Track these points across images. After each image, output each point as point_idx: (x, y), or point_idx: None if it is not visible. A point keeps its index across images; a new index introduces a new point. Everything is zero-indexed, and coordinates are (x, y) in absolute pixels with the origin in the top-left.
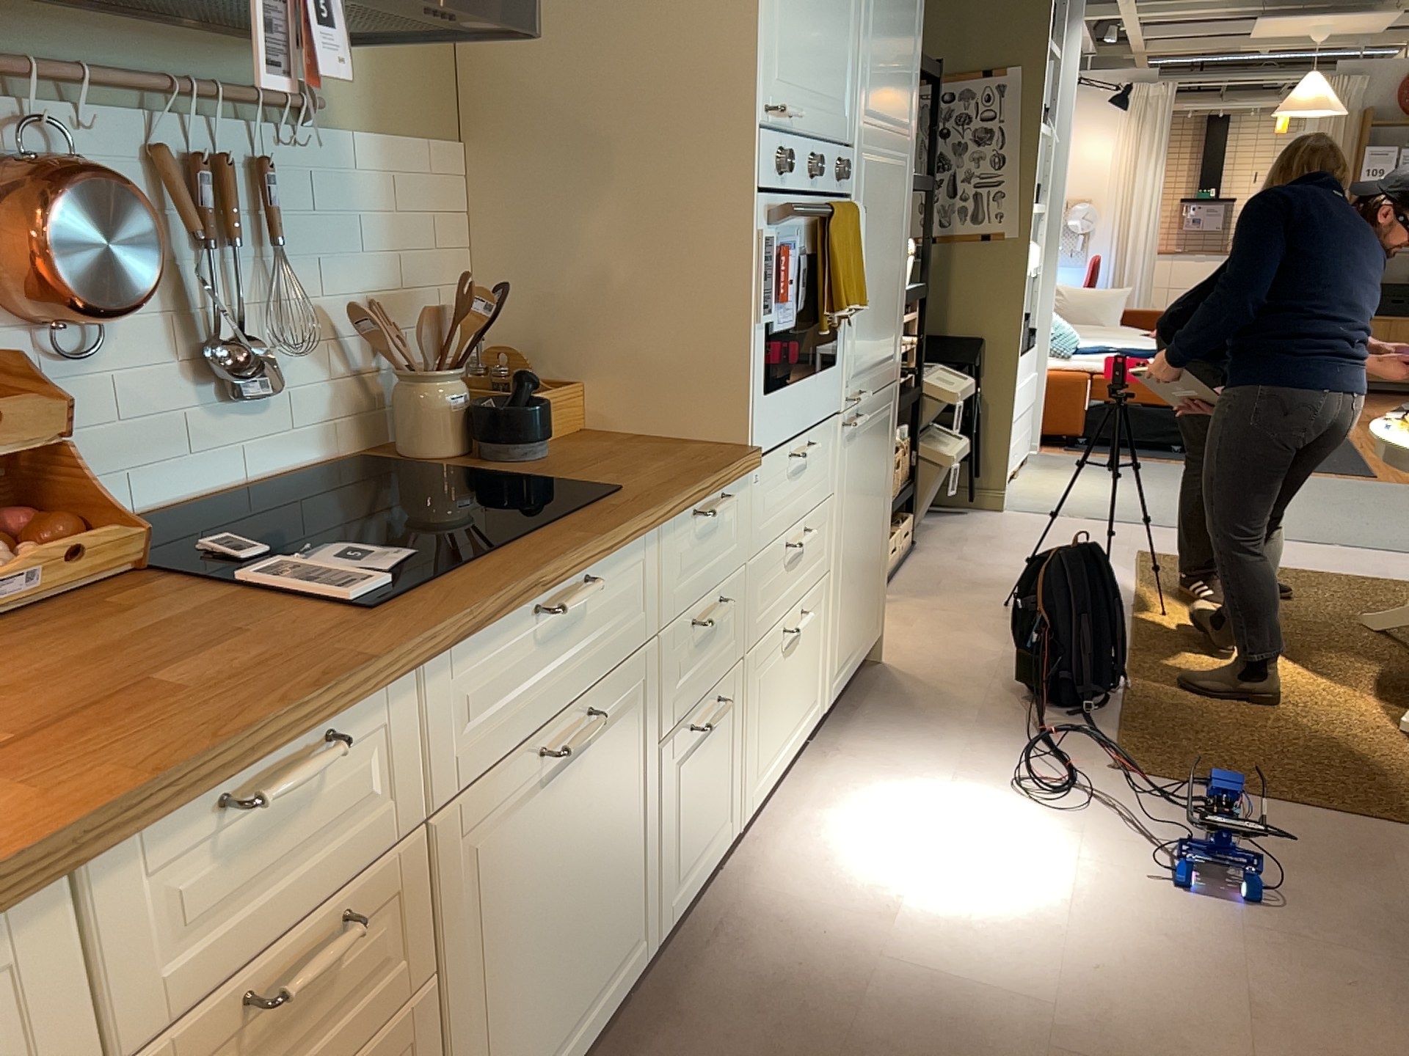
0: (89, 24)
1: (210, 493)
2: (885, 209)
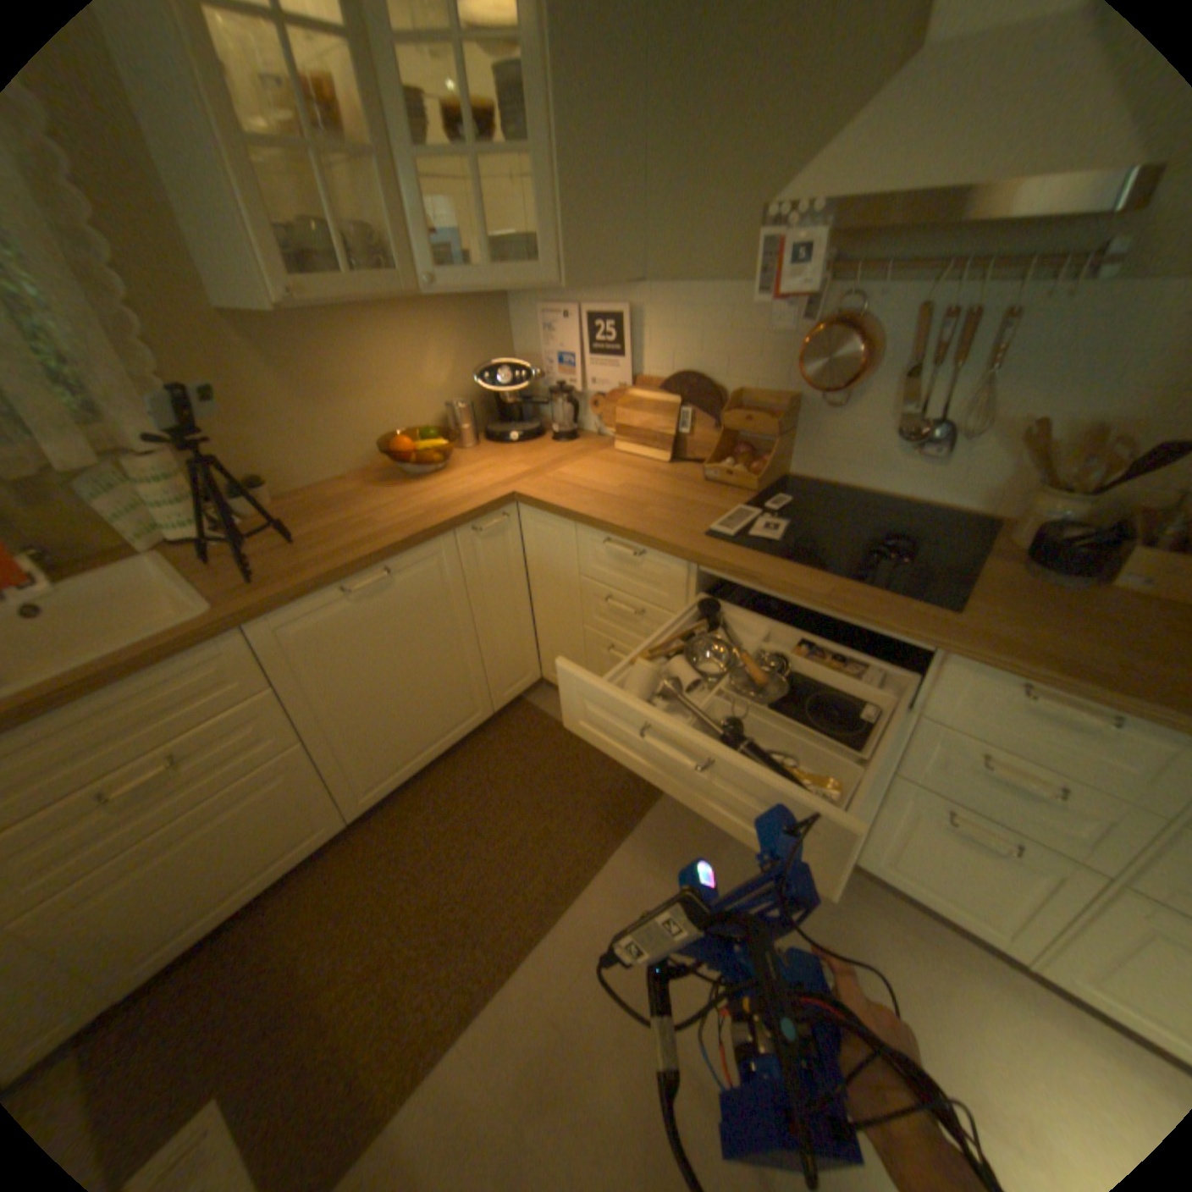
0: (910, 229)
1: (879, 489)
2: None
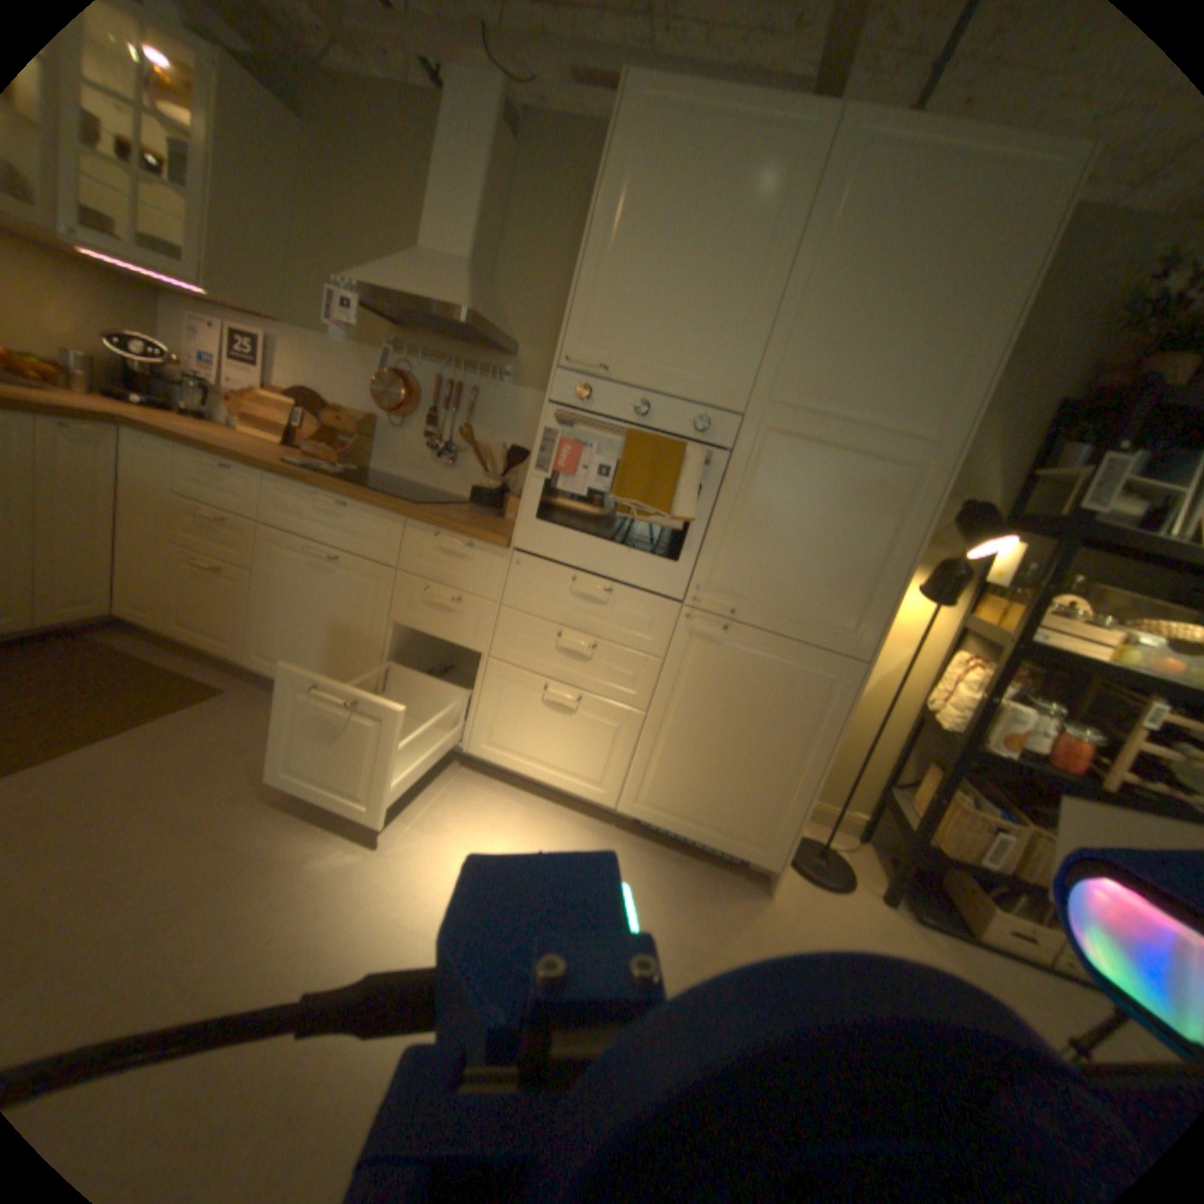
0: (430, 338)
1: (420, 485)
2: (838, 484)
